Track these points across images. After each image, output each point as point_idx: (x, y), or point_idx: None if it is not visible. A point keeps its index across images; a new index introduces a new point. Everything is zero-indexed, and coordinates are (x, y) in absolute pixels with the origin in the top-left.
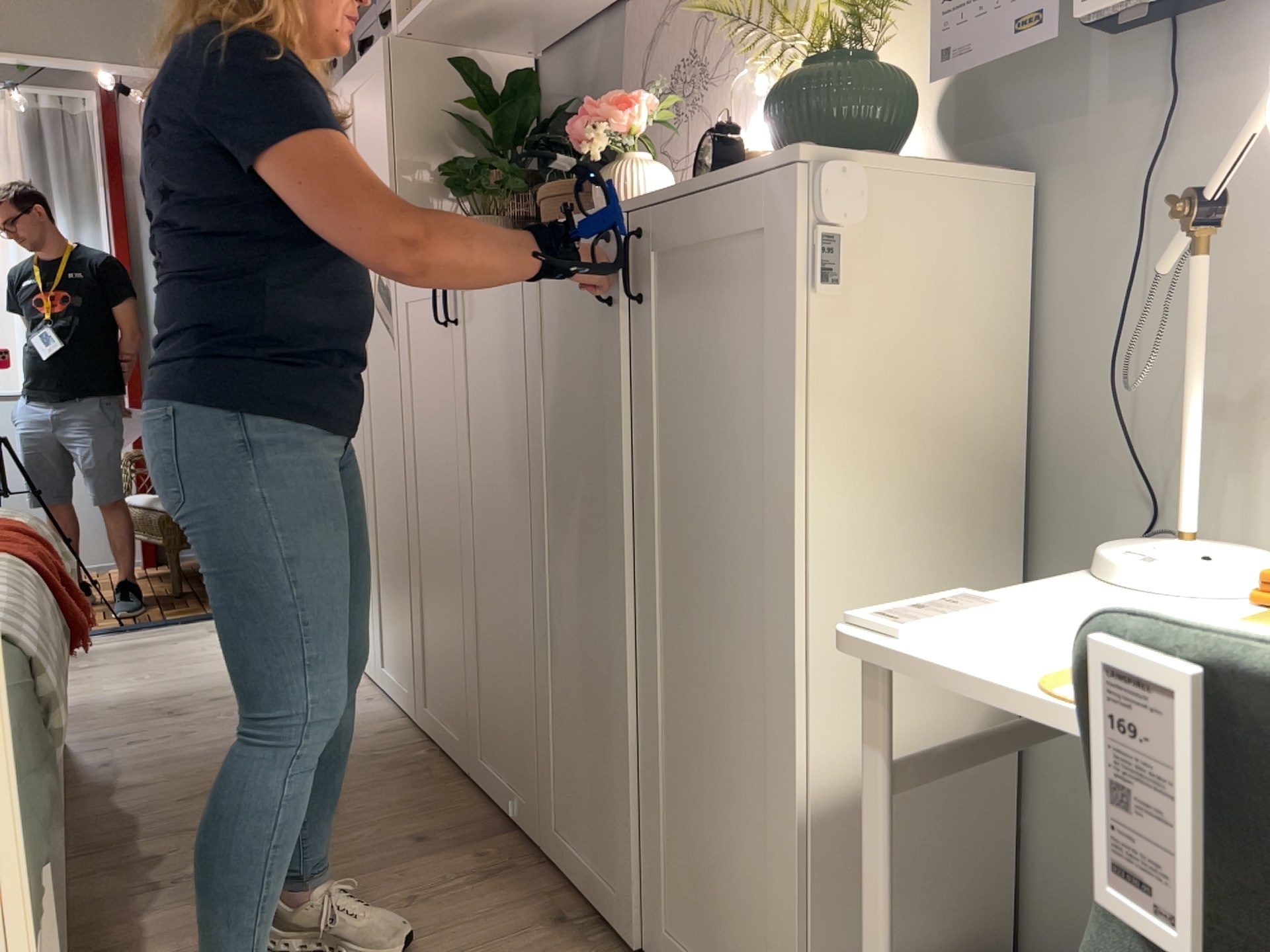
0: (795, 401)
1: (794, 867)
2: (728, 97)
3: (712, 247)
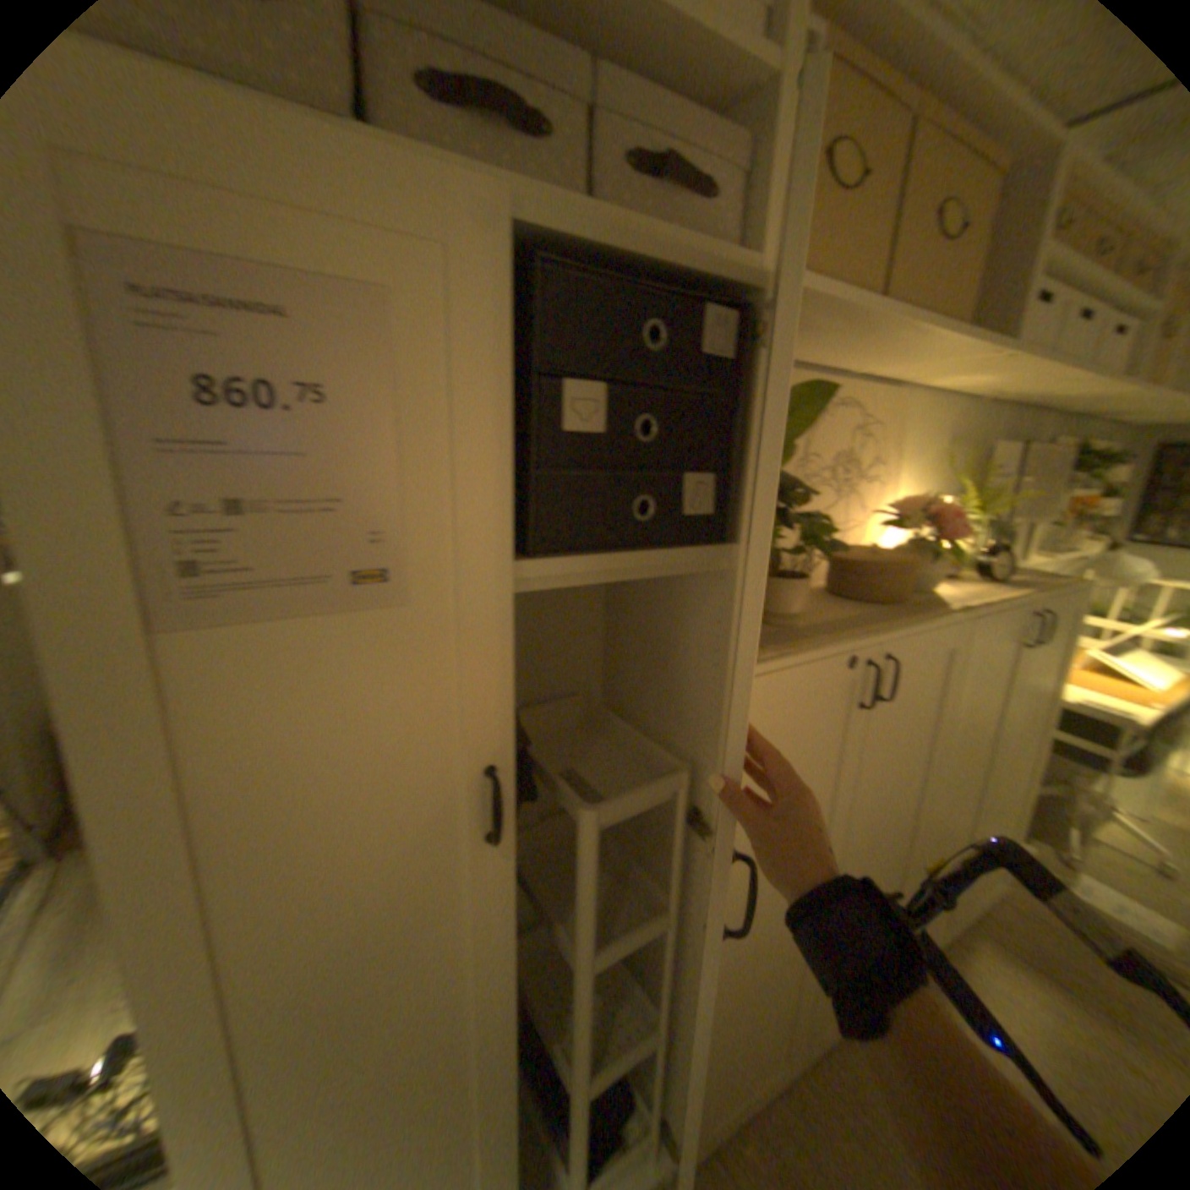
0: (1072, 667)
1: (1029, 818)
2: (878, 494)
3: (1063, 617)
